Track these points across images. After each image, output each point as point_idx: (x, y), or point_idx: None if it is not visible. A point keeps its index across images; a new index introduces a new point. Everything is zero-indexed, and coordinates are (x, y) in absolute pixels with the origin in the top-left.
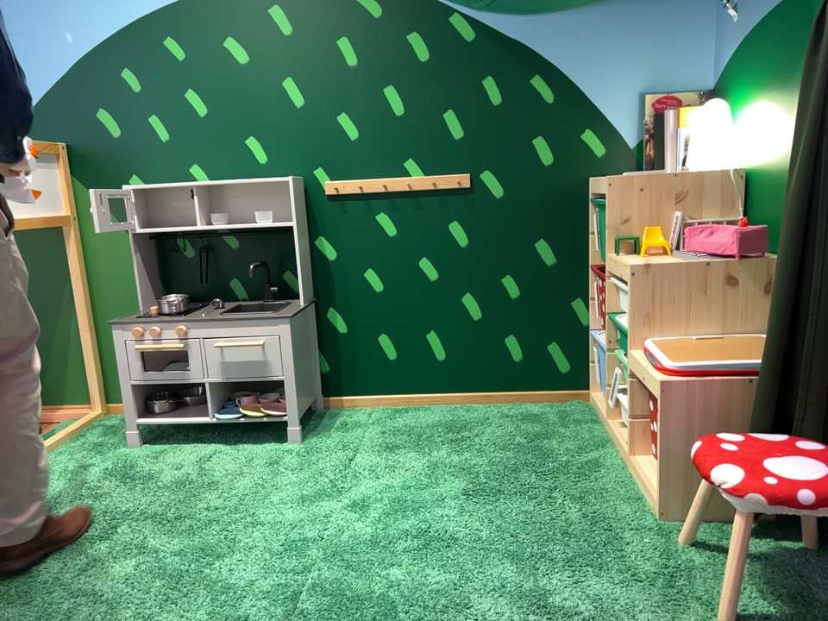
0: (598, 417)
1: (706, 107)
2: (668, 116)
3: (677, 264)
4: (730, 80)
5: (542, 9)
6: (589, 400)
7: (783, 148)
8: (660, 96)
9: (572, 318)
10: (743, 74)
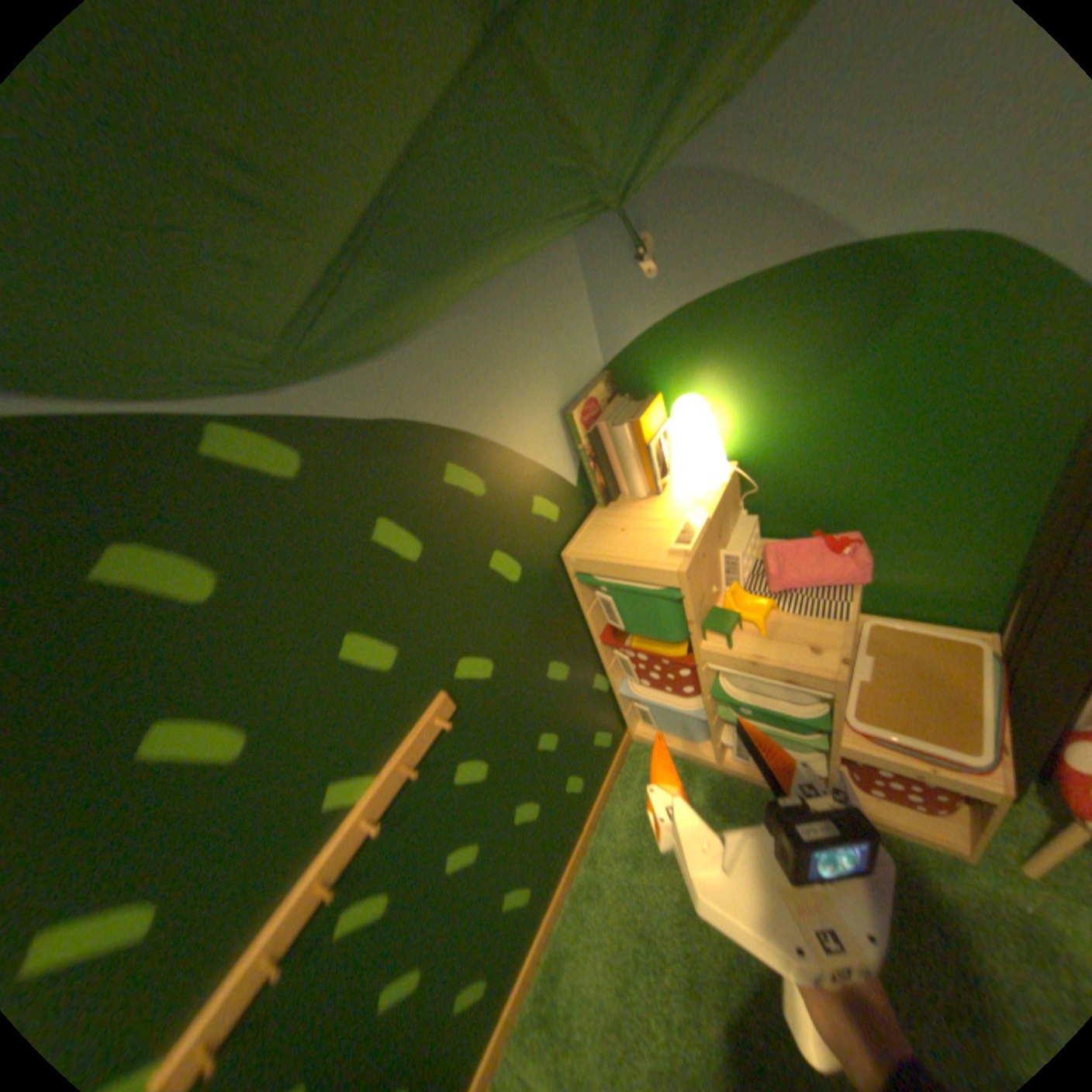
0: (685, 759)
1: (682, 408)
2: (624, 431)
3: (853, 634)
4: (658, 356)
5: (405, 331)
6: (633, 738)
7: (831, 440)
8: (584, 402)
9: (599, 698)
10: (700, 351)
